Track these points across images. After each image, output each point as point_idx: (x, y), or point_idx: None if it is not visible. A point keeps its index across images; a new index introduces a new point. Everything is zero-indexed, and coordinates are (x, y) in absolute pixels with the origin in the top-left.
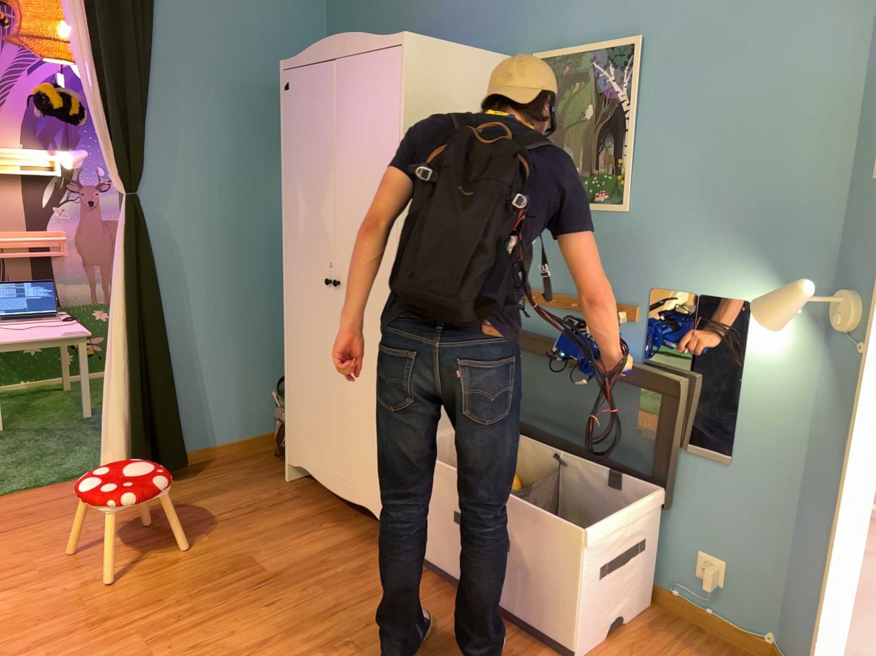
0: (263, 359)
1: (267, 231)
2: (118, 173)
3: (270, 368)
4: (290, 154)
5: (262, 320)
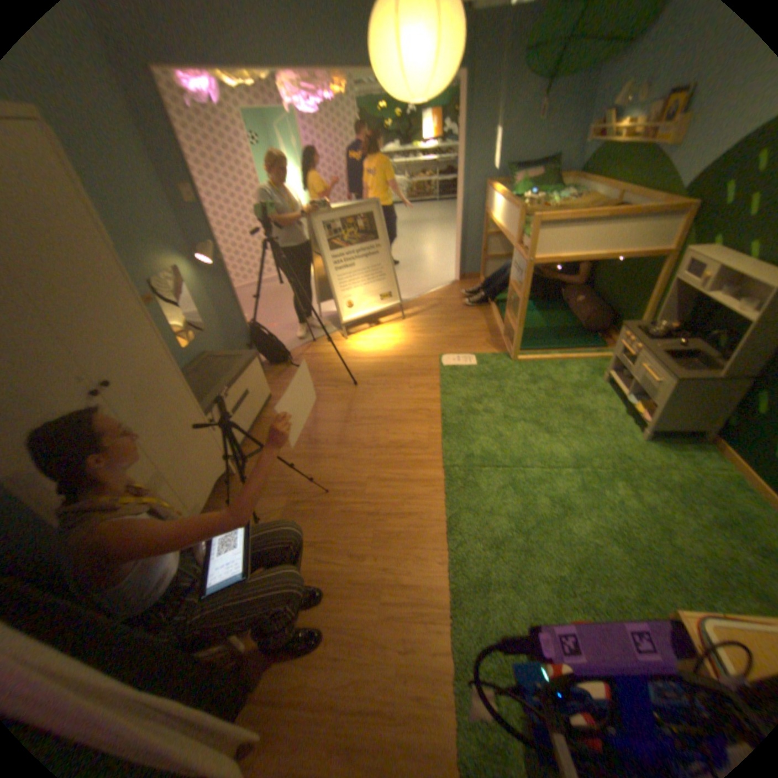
0: None
1: None
2: None
3: None
4: None
5: None
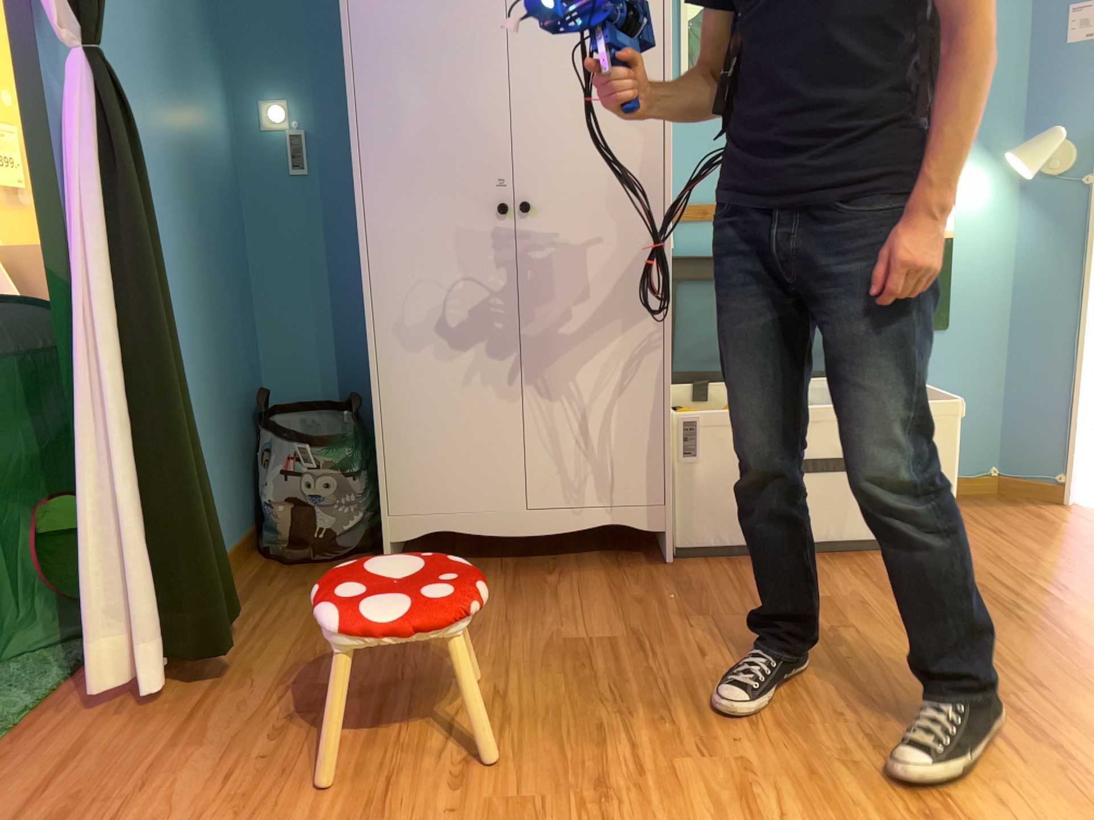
0: (220, 408)
1: (196, 174)
2: (63, 2)
3: (227, 423)
4: (368, 9)
5: (212, 339)
